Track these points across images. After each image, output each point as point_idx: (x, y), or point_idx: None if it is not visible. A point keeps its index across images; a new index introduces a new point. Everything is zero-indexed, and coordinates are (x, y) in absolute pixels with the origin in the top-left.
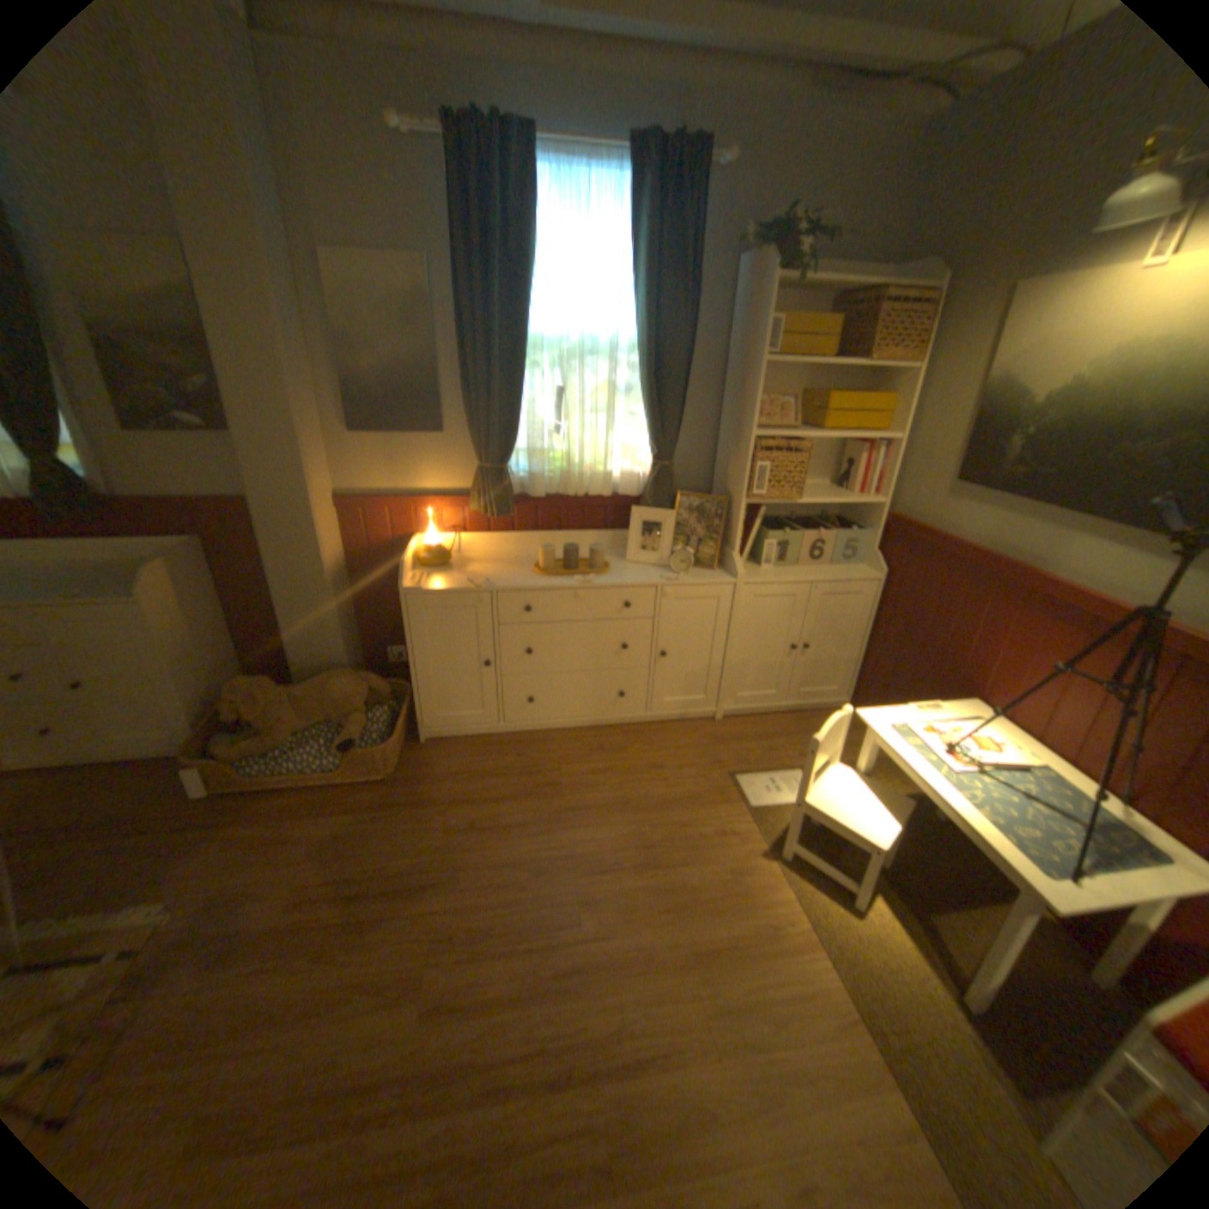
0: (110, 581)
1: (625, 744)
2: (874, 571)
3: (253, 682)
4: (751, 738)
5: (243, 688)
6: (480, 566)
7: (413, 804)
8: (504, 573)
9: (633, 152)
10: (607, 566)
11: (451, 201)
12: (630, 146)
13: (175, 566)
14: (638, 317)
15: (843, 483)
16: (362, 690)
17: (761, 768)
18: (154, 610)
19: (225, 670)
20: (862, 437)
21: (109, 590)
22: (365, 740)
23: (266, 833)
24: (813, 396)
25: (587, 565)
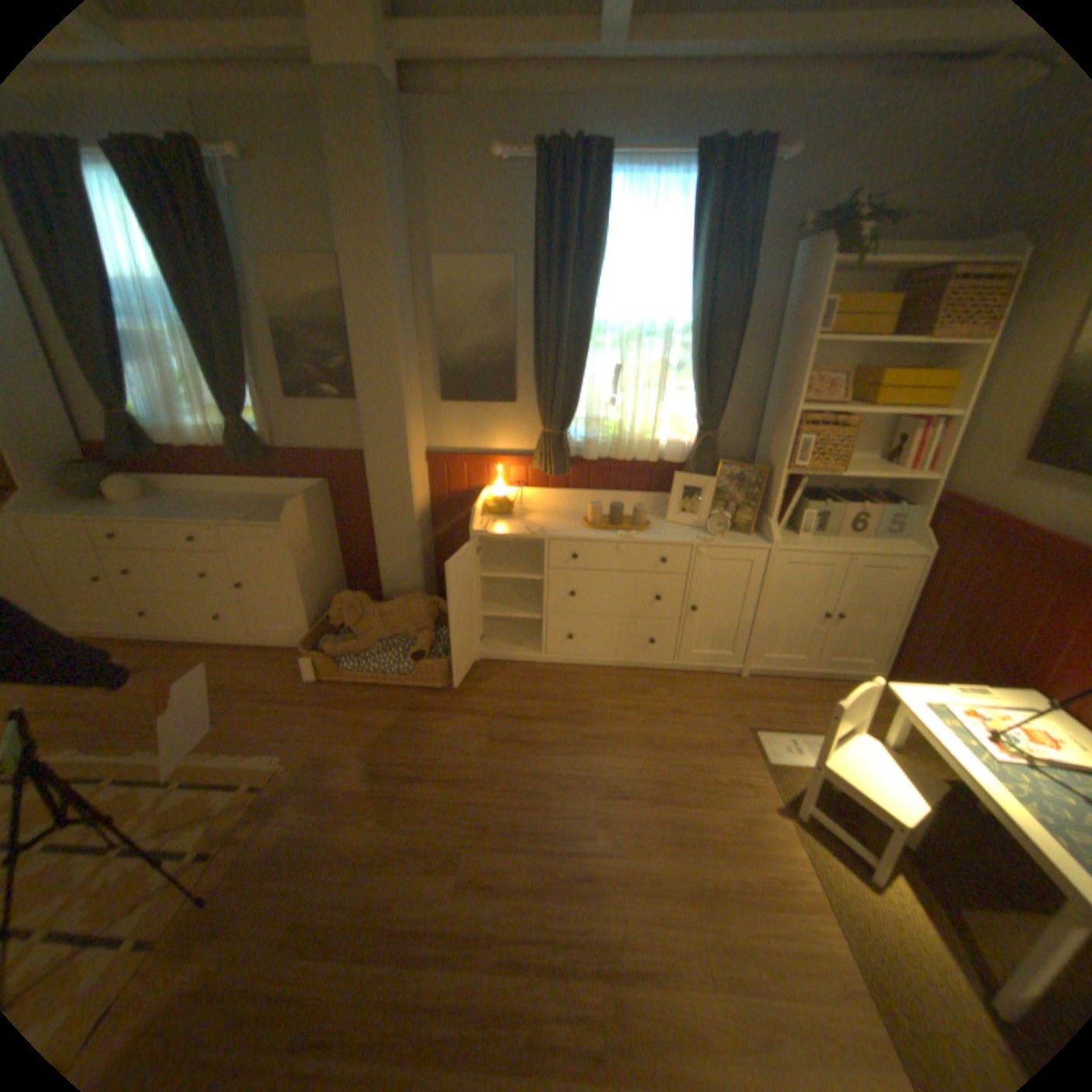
0: (267, 509)
1: (652, 688)
2: (923, 547)
3: (355, 596)
4: (776, 699)
5: (348, 600)
6: (537, 516)
7: (466, 711)
8: (556, 524)
9: (700, 156)
10: (648, 524)
11: (538, 211)
12: (698, 152)
13: (310, 501)
14: (694, 301)
15: (895, 458)
16: (434, 612)
17: (784, 728)
18: (294, 533)
19: (336, 585)
20: (920, 413)
21: (266, 516)
22: (433, 653)
23: (354, 716)
24: (867, 373)
25: (630, 522)
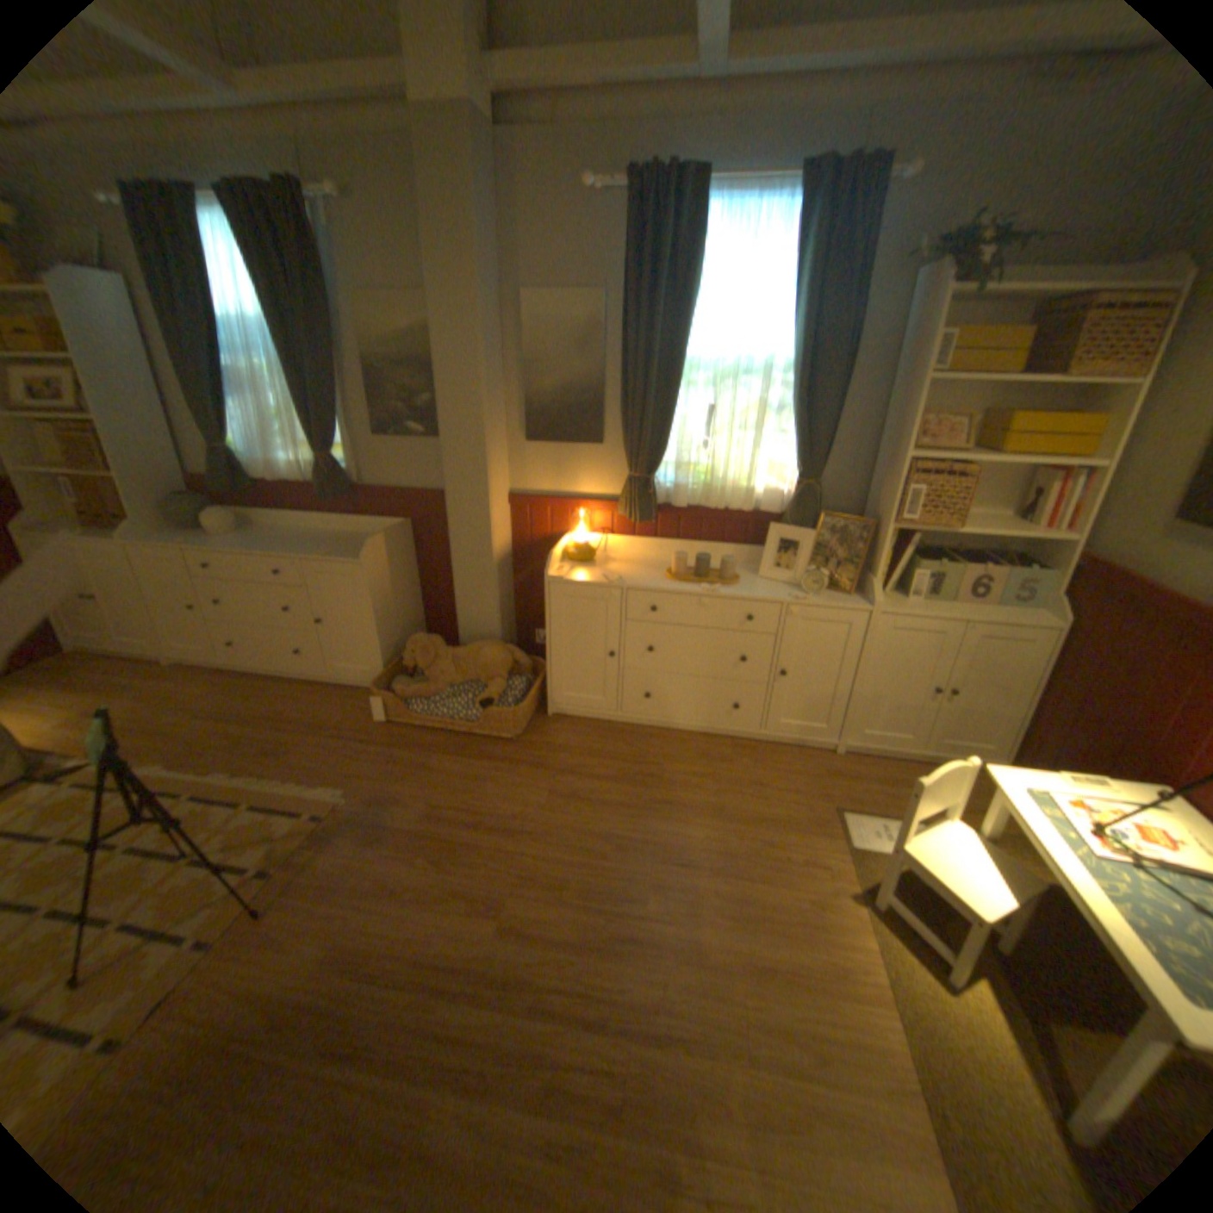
0: (349, 548)
1: (733, 757)
2: (1056, 618)
3: (430, 640)
4: (874, 780)
5: (422, 643)
6: (619, 566)
7: (531, 765)
8: (638, 574)
9: (806, 179)
10: (737, 579)
11: (629, 243)
12: (804, 174)
13: (391, 541)
14: (797, 337)
15: (1031, 515)
16: (508, 661)
17: (877, 812)
18: (372, 573)
19: (415, 629)
20: (1059, 464)
21: (347, 554)
22: (503, 703)
23: (419, 760)
24: (996, 416)
25: (718, 576)
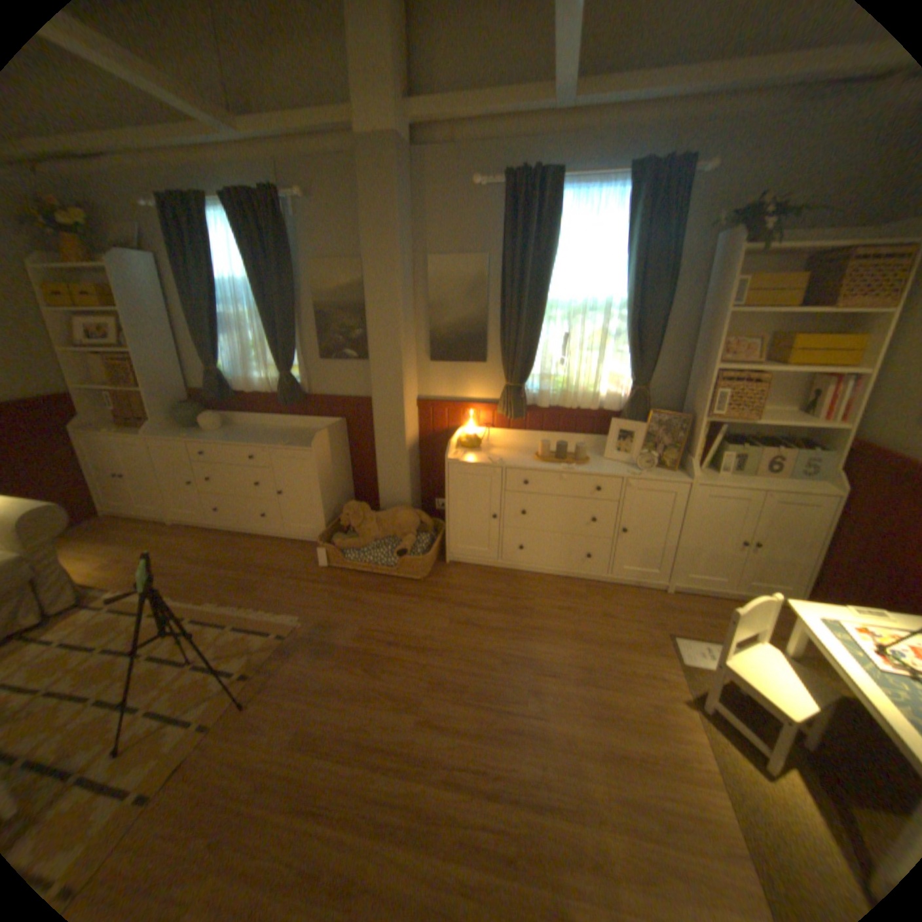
0: (302, 439)
1: (588, 595)
2: (837, 488)
3: (359, 506)
4: (698, 613)
5: (354, 508)
6: (498, 451)
7: (435, 599)
8: (513, 457)
9: (634, 174)
10: (587, 460)
11: (506, 221)
12: (632, 170)
13: (332, 434)
14: (629, 283)
15: (812, 410)
16: (416, 521)
17: (701, 638)
18: (319, 457)
19: (347, 498)
20: (832, 372)
21: (301, 444)
22: (413, 552)
23: (352, 595)
24: (781, 338)
25: (573, 457)
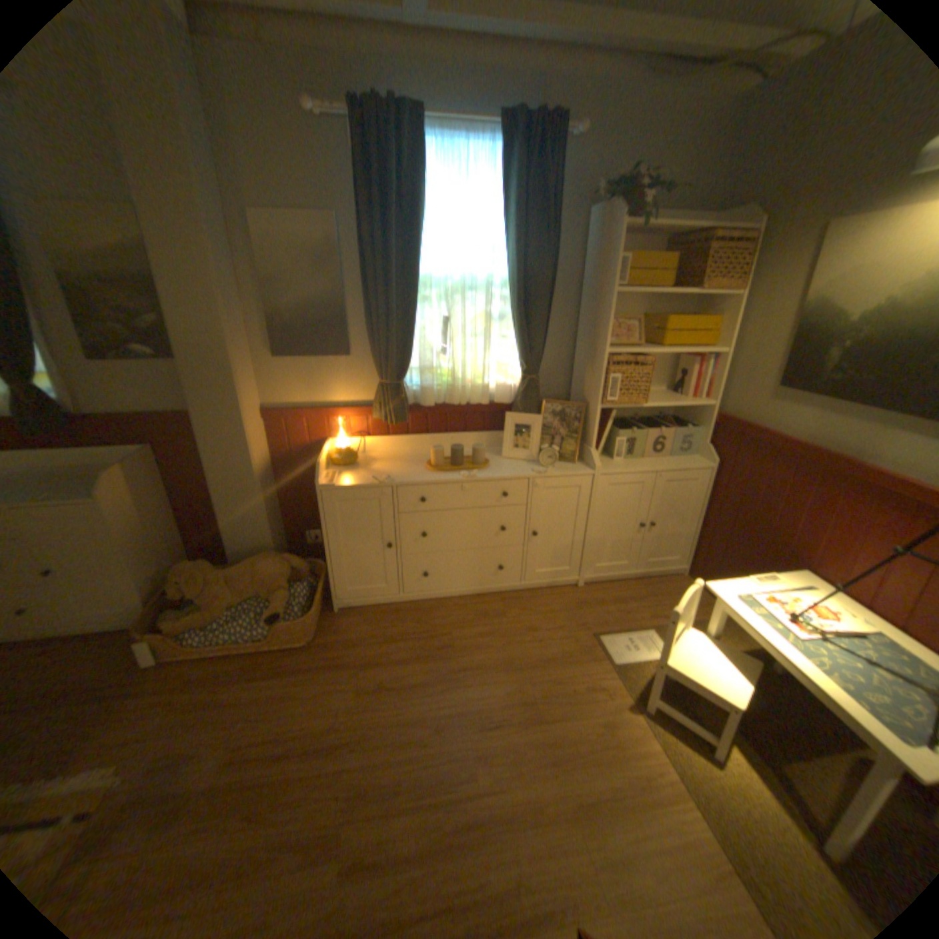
0: (77, 484)
1: (505, 610)
2: (707, 461)
3: (195, 566)
4: (609, 602)
5: (187, 571)
6: (382, 464)
7: (330, 668)
8: (402, 470)
9: (503, 127)
10: (487, 462)
11: (356, 169)
12: (501, 122)
13: (131, 470)
14: (508, 259)
15: (678, 389)
16: (286, 570)
17: (620, 629)
18: (113, 508)
19: (173, 554)
20: (694, 352)
21: (75, 493)
22: (289, 613)
23: (205, 697)
24: (653, 319)
25: (470, 461)
